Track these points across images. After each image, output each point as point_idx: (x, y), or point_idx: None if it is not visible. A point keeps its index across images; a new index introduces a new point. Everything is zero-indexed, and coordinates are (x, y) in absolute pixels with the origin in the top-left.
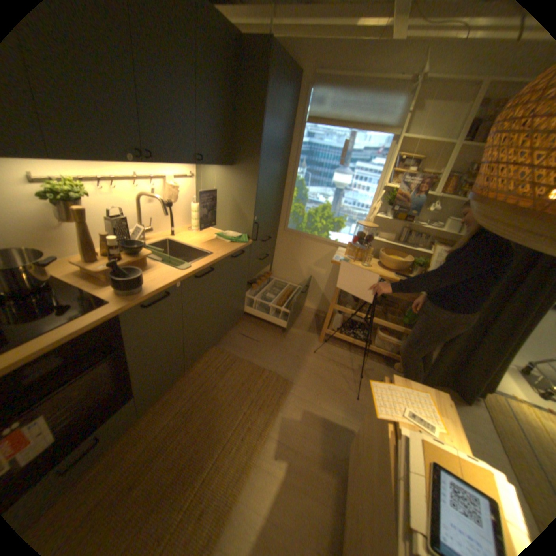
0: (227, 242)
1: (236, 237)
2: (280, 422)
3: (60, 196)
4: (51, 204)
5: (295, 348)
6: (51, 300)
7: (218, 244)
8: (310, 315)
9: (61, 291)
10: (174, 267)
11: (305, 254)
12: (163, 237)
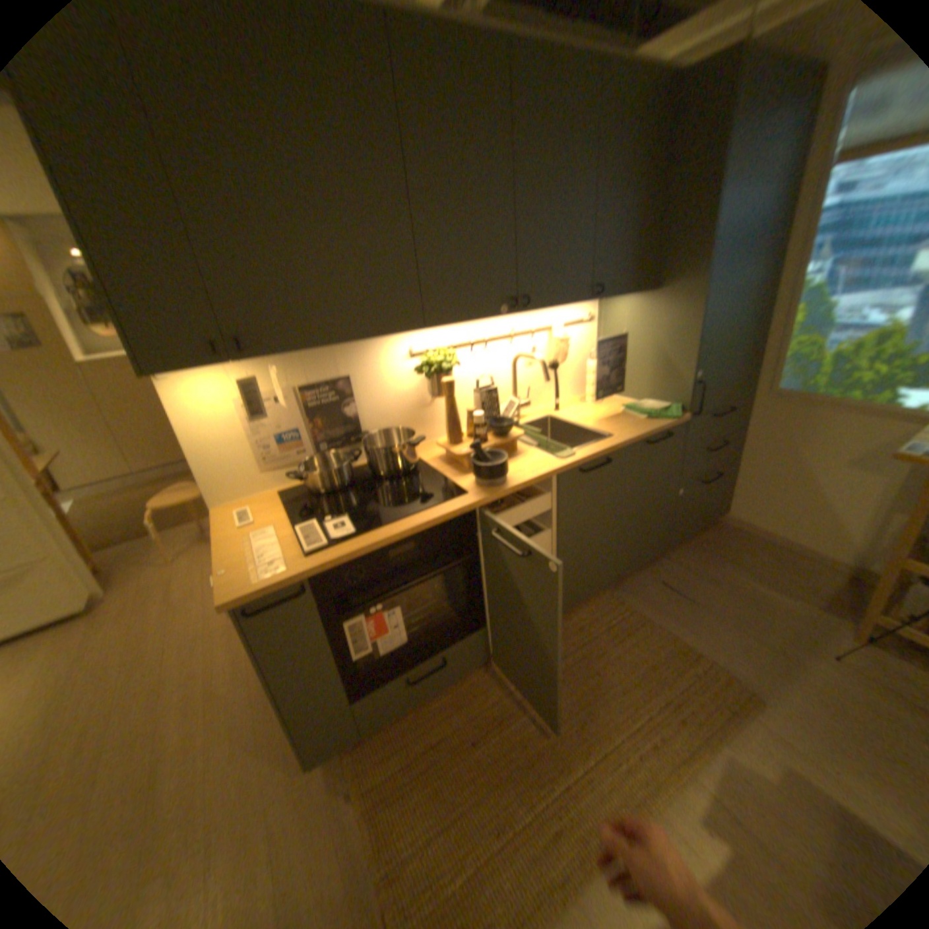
0: (641, 418)
1: (658, 408)
2: (726, 767)
3: (433, 369)
4: (426, 379)
5: (784, 636)
6: (416, 483)
7: (624, 422)
8: (837, 578)
9: (425, 476)
10: (550, 454)
11: (825, 440)
12: (543, 414)
